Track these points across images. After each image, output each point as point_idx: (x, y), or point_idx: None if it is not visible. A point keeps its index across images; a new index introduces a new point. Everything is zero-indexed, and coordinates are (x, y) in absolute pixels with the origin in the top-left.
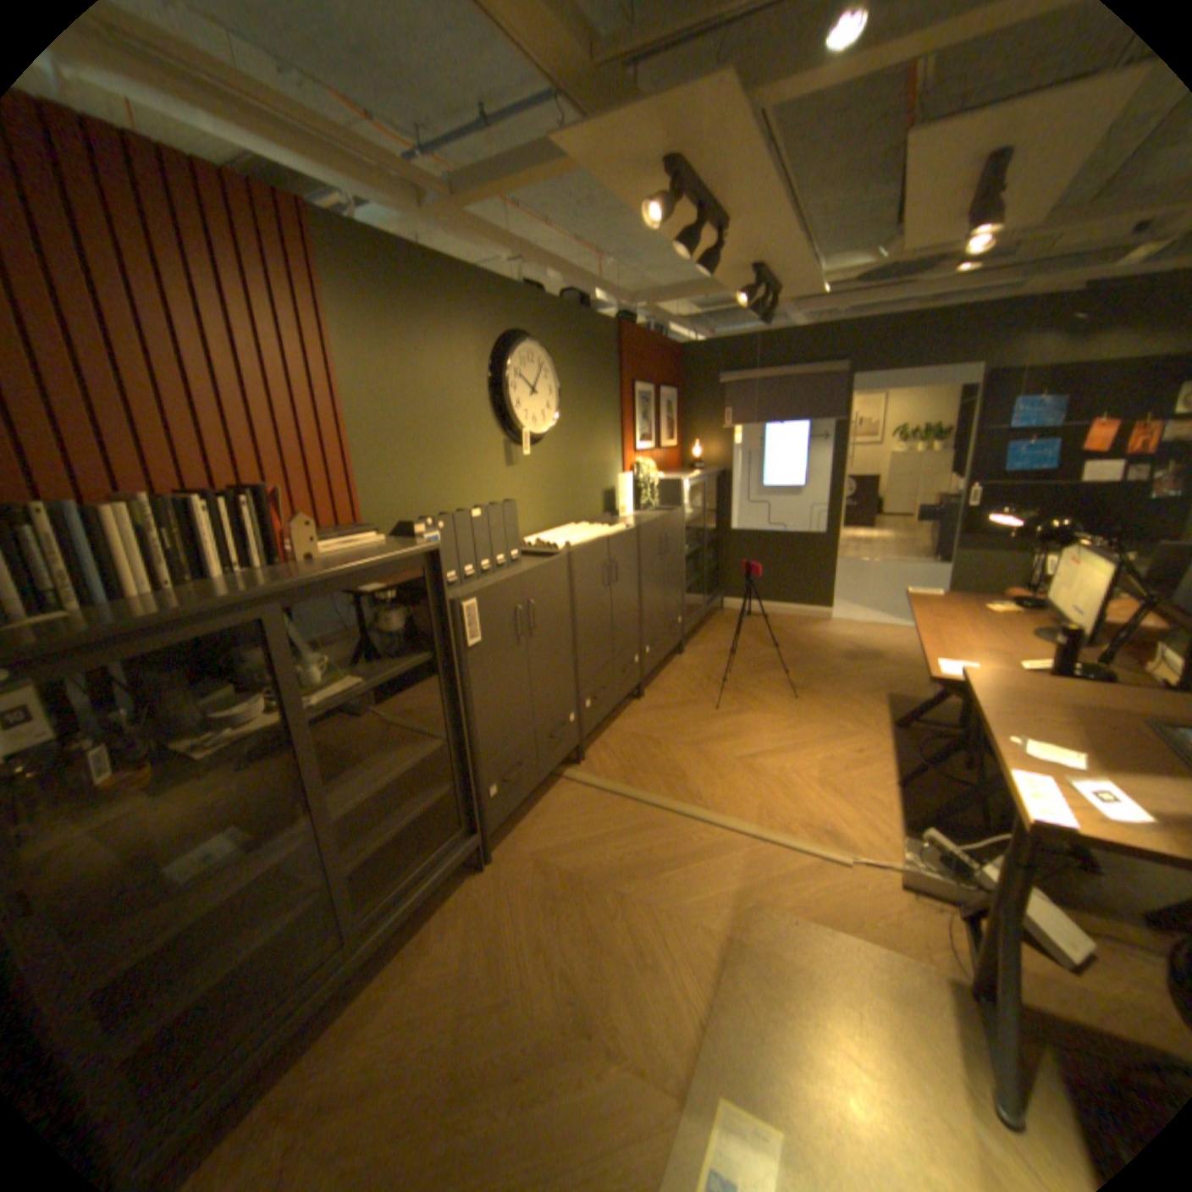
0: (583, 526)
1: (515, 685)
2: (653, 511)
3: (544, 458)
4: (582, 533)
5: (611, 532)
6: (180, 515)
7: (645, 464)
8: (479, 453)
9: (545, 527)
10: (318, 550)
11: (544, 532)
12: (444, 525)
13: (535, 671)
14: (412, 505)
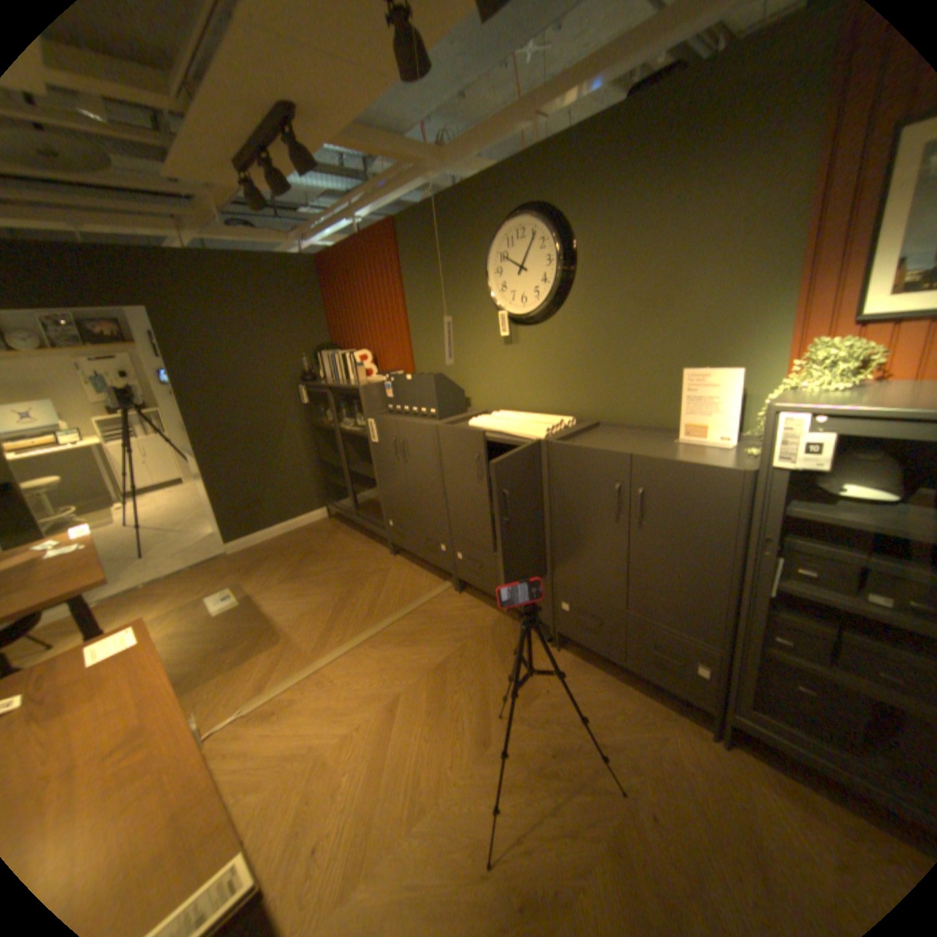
0: (554, 420)
1: (398, 482)
2: (764, 454)
3: (553, 336)
4: (516, 423)
5: (519, 432)
6: (347, 360)
7: (820, 350)
8: (479, 334)
9: (551, 409)
10: (364, 379)
11: (547, 413)
12: (394, 380)
13: (411, 486)
14: (437, 366)
